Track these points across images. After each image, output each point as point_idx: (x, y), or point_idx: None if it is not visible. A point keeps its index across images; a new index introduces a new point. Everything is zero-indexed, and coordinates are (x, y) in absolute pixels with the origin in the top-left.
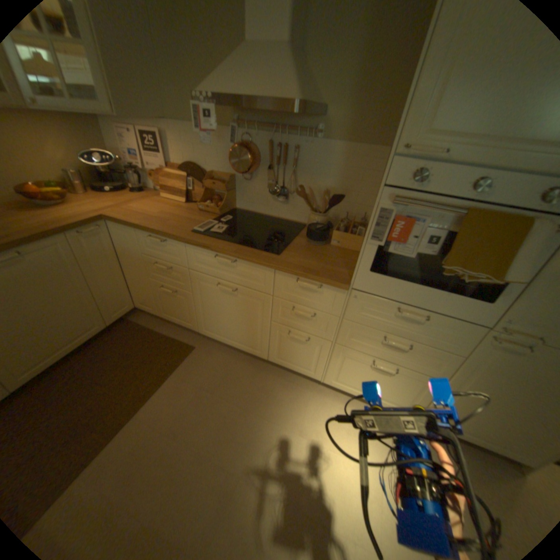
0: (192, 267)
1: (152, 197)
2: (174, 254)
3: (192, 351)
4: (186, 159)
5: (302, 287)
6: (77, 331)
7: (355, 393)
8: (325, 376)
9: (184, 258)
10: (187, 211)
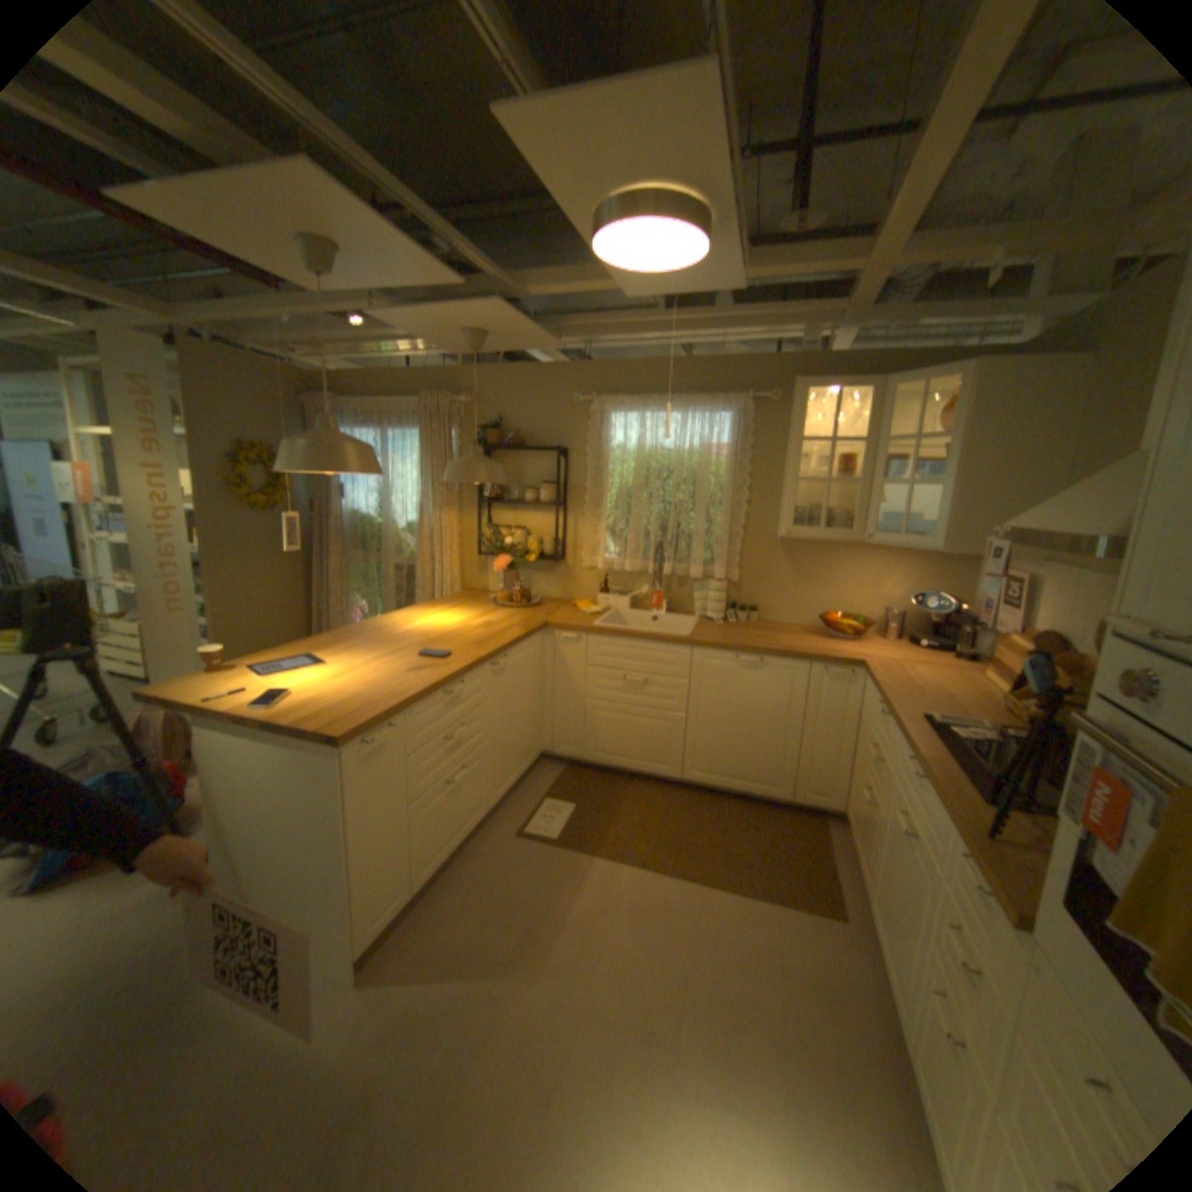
0: (897, 770)
1: (975, 672)
2: (891, 741)
3: (839, 923)
4: (1060, 627)
5: (976, 887)
6: (761, 776)
7: None
8: None
9: (896, 751)
10: (986, 703)
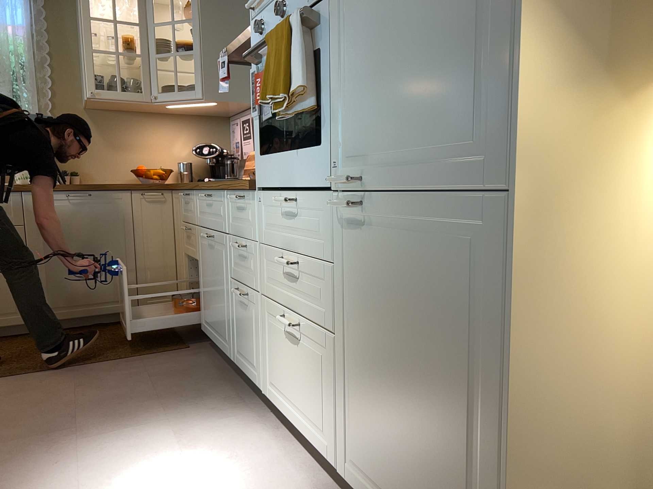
0: (197, 220)
1: None
2: (191, 209)
3: (183, 349)
4: None
5: (237, 207)
6: (107, 295)
7: (286, 413)
8: (264, 379)
9: (195, 211)
10: None
